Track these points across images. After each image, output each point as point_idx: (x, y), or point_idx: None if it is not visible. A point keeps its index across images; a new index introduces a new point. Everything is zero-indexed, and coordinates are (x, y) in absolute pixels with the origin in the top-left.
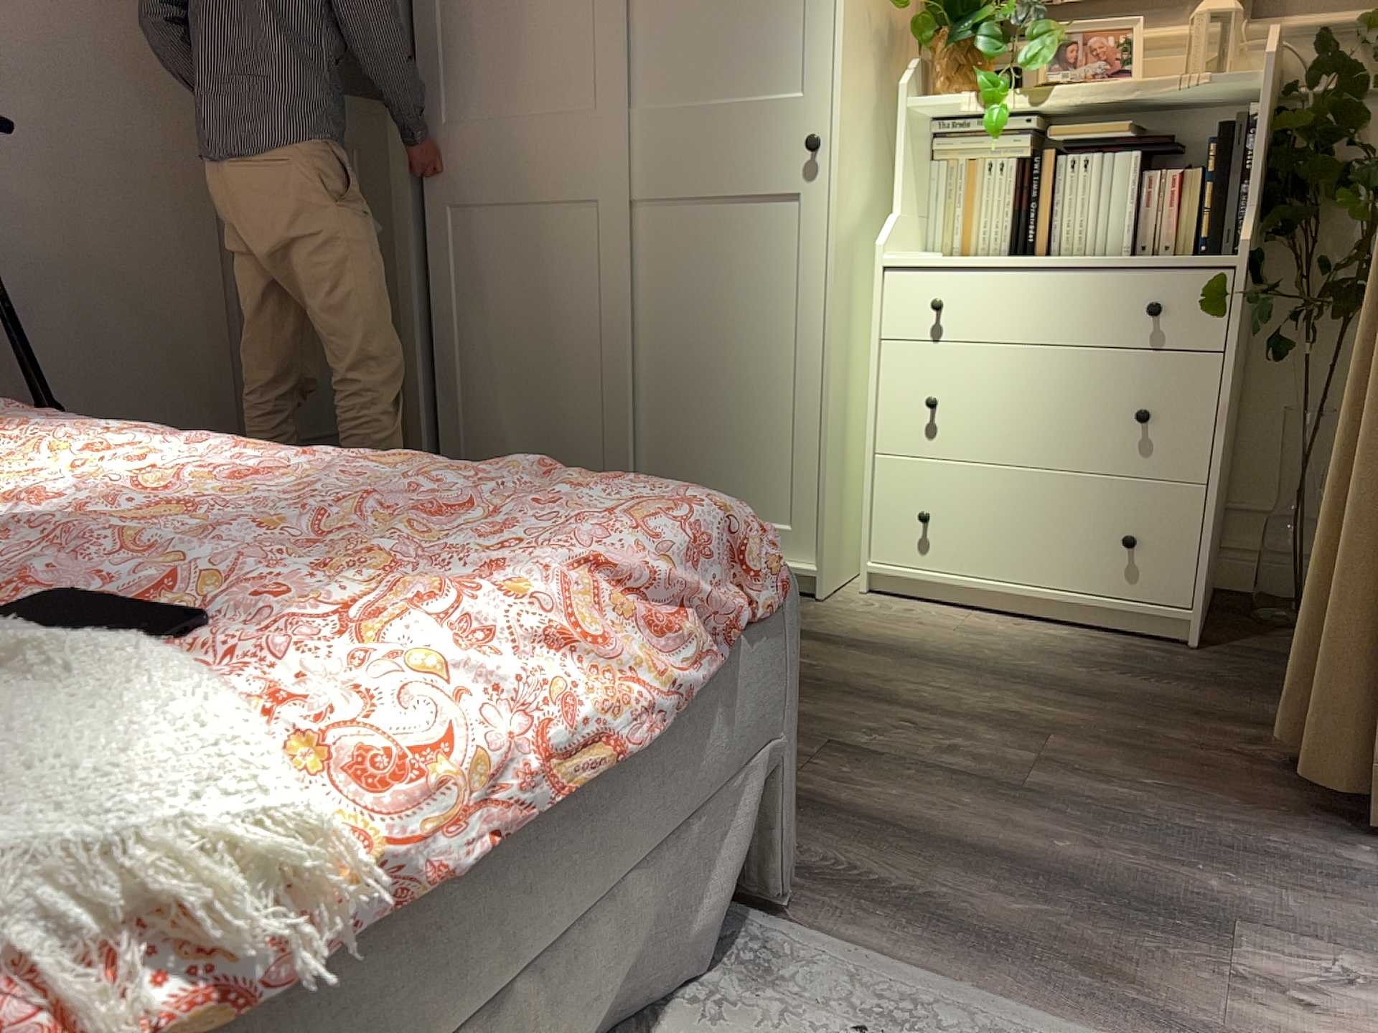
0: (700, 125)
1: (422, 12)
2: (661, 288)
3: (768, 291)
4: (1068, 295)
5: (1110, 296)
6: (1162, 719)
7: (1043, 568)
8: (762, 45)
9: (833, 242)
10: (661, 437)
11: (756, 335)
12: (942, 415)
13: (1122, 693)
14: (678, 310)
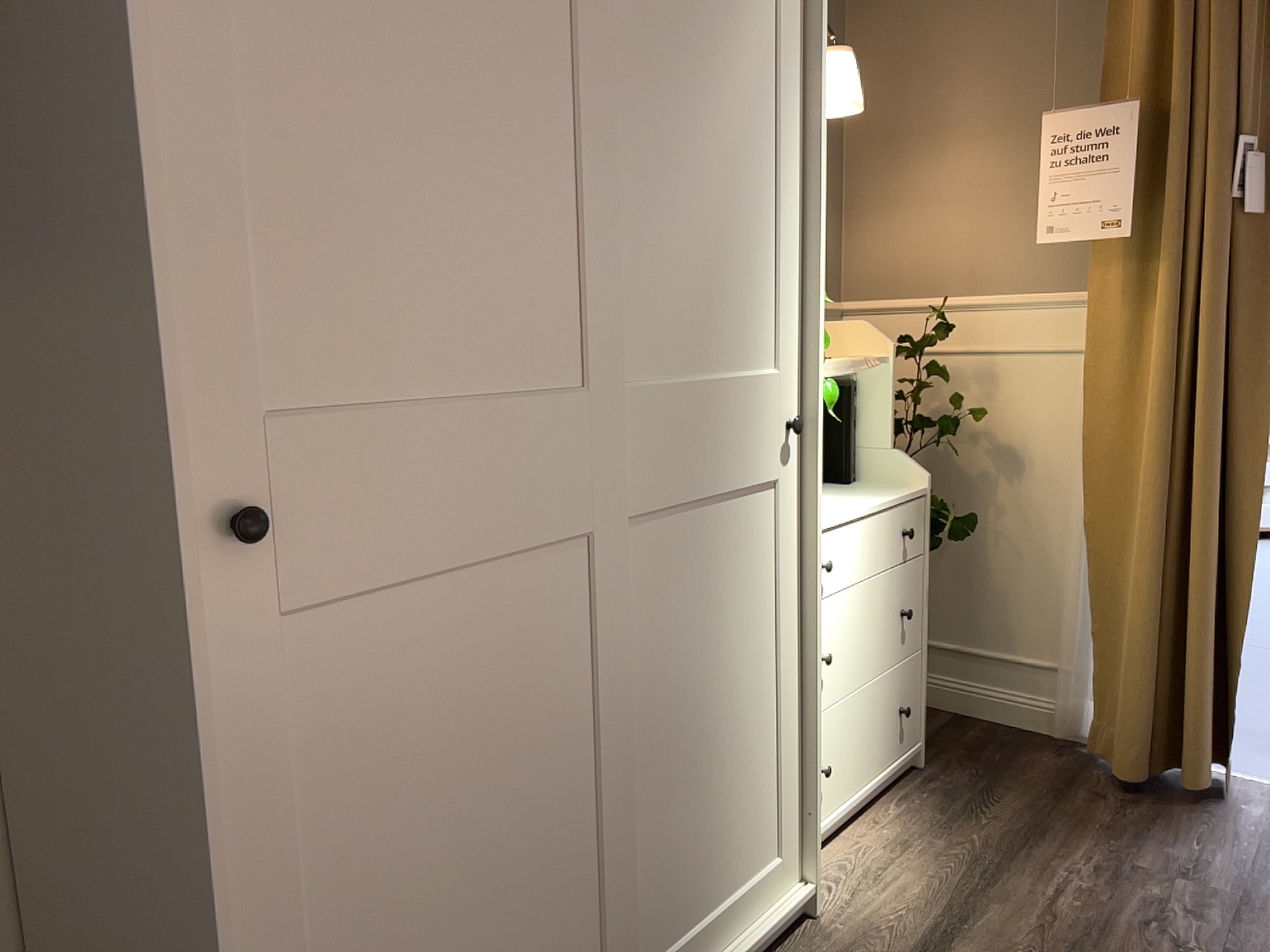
0: (702, 403)
1: (224, 119)
2: (661, 634)
3: (756, 596)
4: (877, 534)
5: (891, 529)
6: (1067, 814)
7: (872, 763)
8: (749, 308)
9: (817, 528)
10: (664, 847)
11: (748, 655)
12: (826, 667)
13: (1021, 816)
14: (680, 657)
